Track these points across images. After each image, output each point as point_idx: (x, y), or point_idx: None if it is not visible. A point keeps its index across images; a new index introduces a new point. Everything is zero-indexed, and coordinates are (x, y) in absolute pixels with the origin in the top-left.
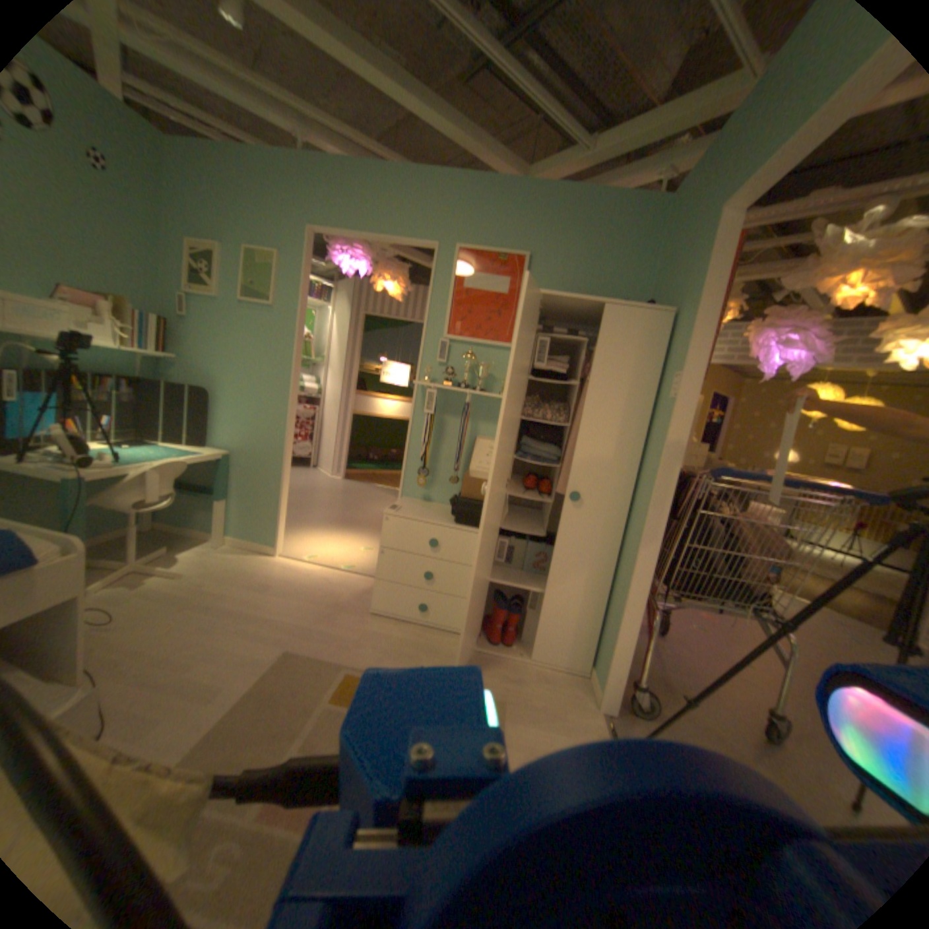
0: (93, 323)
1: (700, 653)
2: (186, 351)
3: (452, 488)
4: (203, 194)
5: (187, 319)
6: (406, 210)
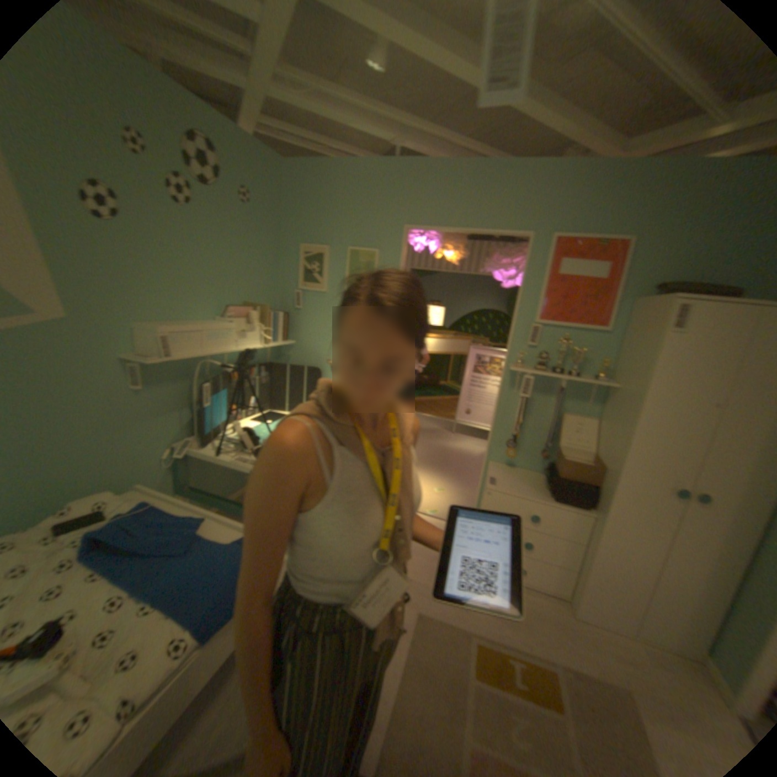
0: (250, 329)
1: None
2: (305, 336)
3: (539, 457)
4: (317, 205)
5: (306, 310)
6: (503, 202)
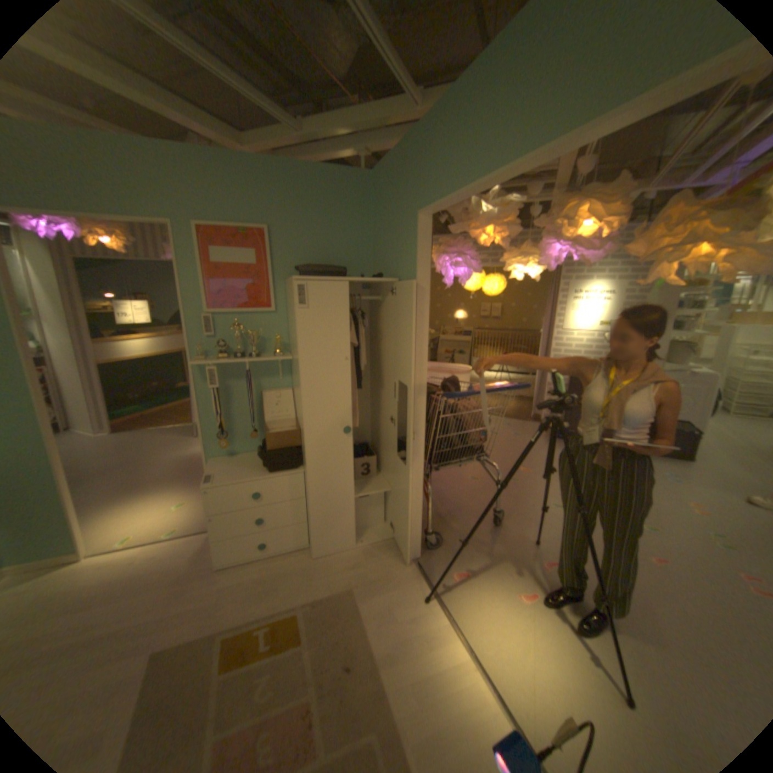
0: None
1: (449, 482)
2: None
3: (254, 437)
4: None
5: None
6: (120, 185)
